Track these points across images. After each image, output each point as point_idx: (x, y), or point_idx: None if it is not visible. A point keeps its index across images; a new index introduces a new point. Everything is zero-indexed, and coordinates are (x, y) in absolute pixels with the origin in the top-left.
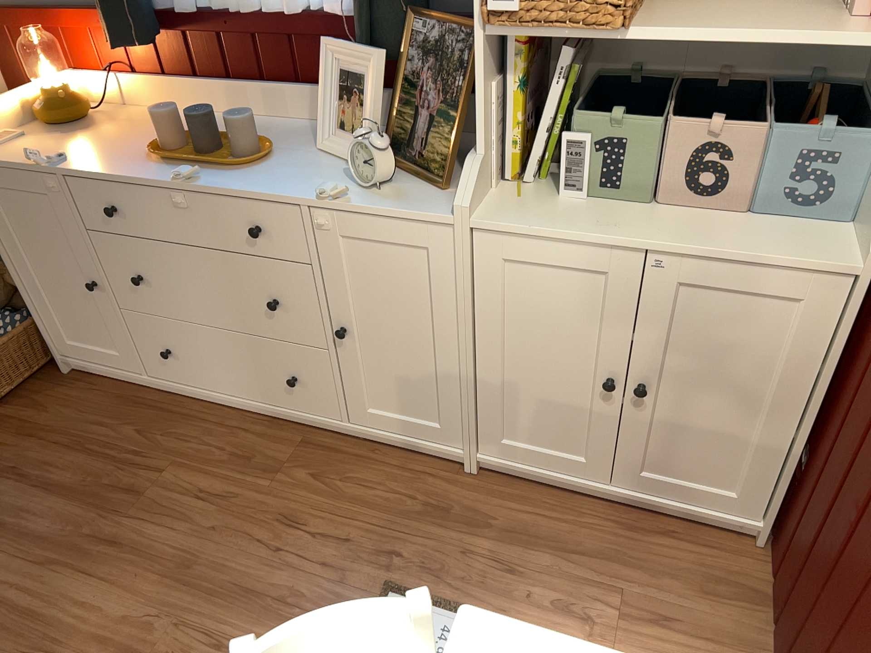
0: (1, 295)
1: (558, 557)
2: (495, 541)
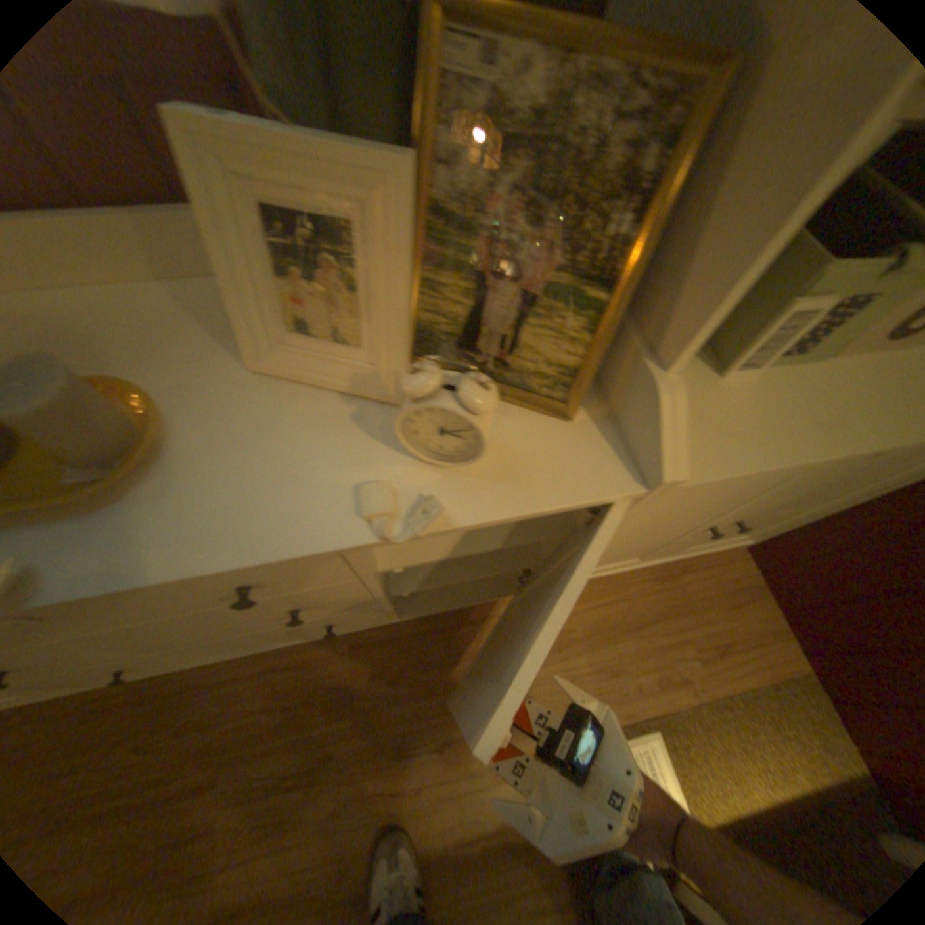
0: None
1: (640, 644)
2: (590, 659)
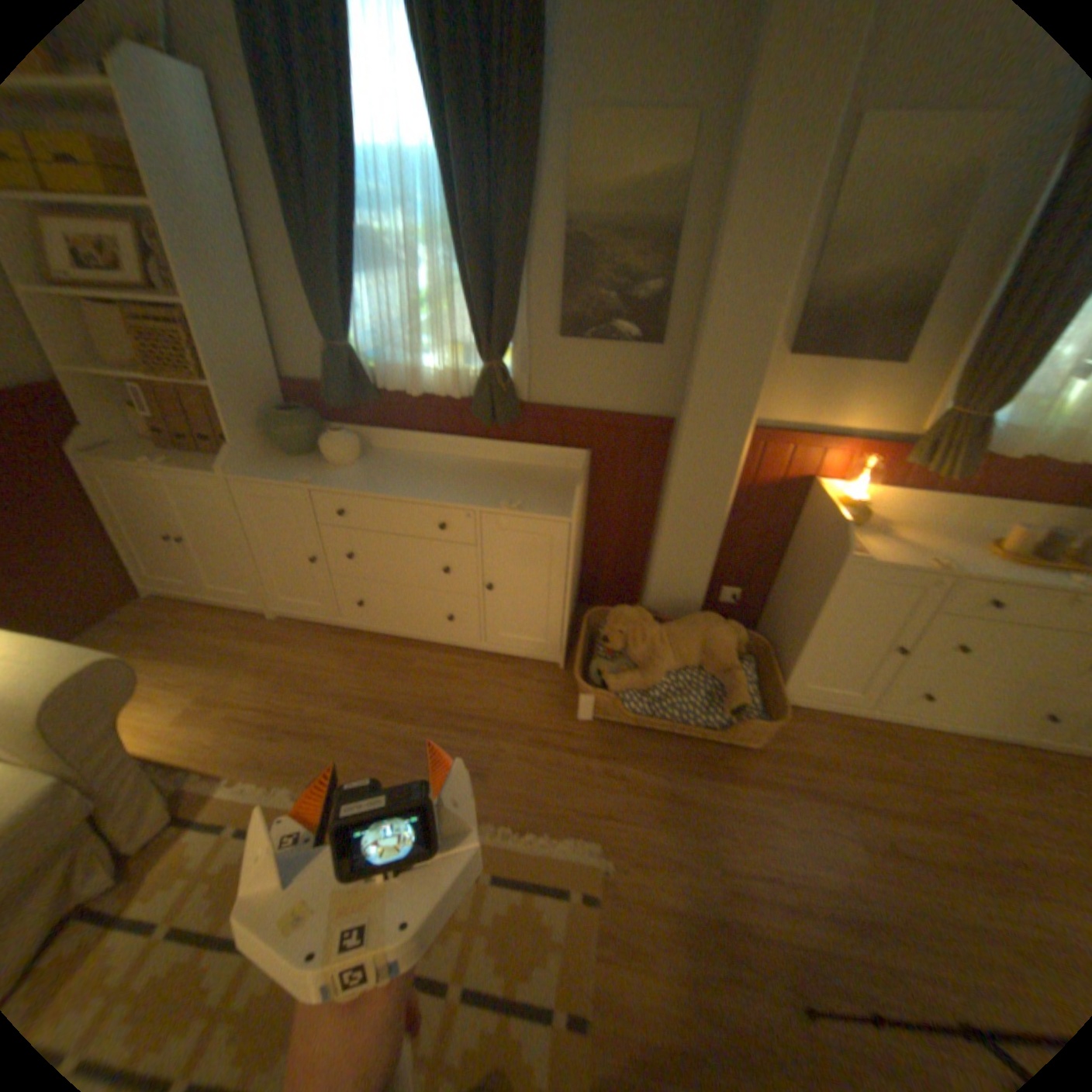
0: (737, 649)
1: None
2: None
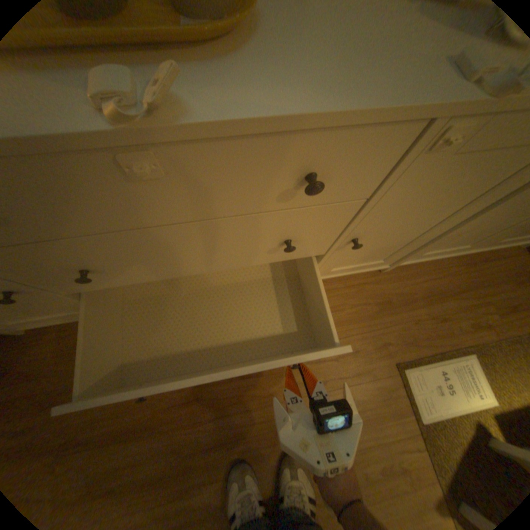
0: None
1: (458, 302)
2: (427, 310)
